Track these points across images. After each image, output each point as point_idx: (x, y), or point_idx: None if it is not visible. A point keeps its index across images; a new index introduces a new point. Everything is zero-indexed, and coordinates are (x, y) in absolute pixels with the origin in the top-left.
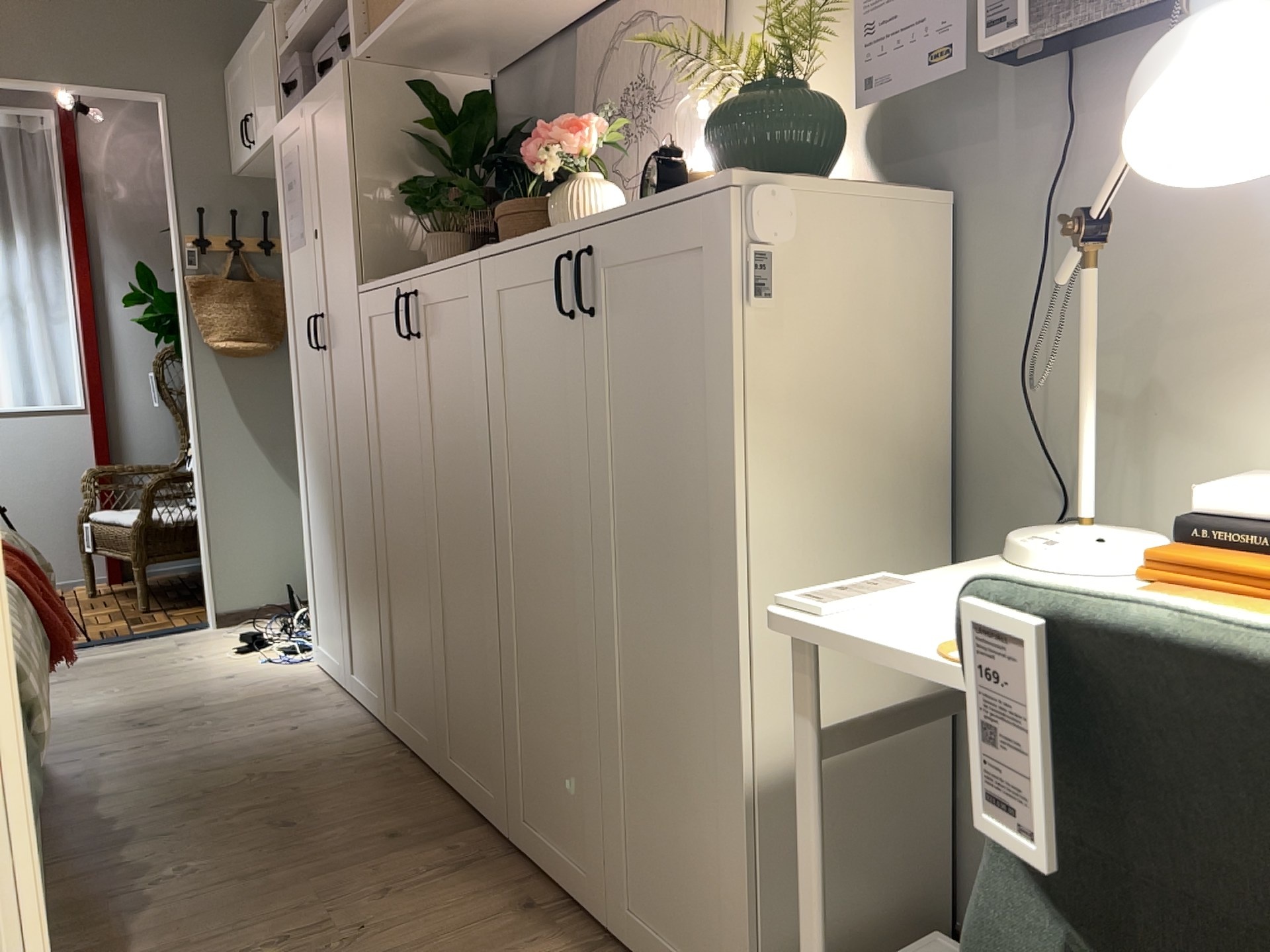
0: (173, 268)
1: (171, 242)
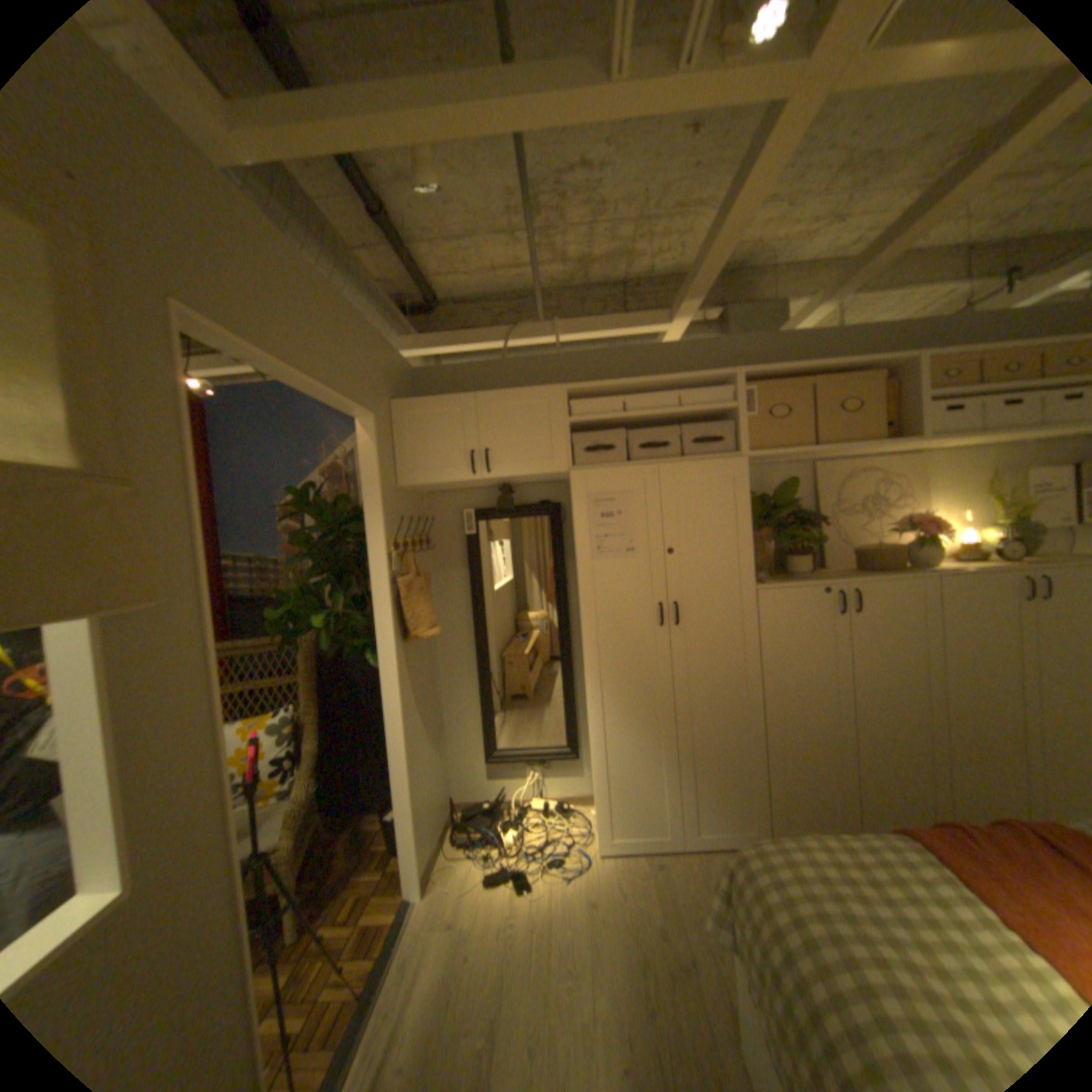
0: (372, 571)
1: (369, 547)
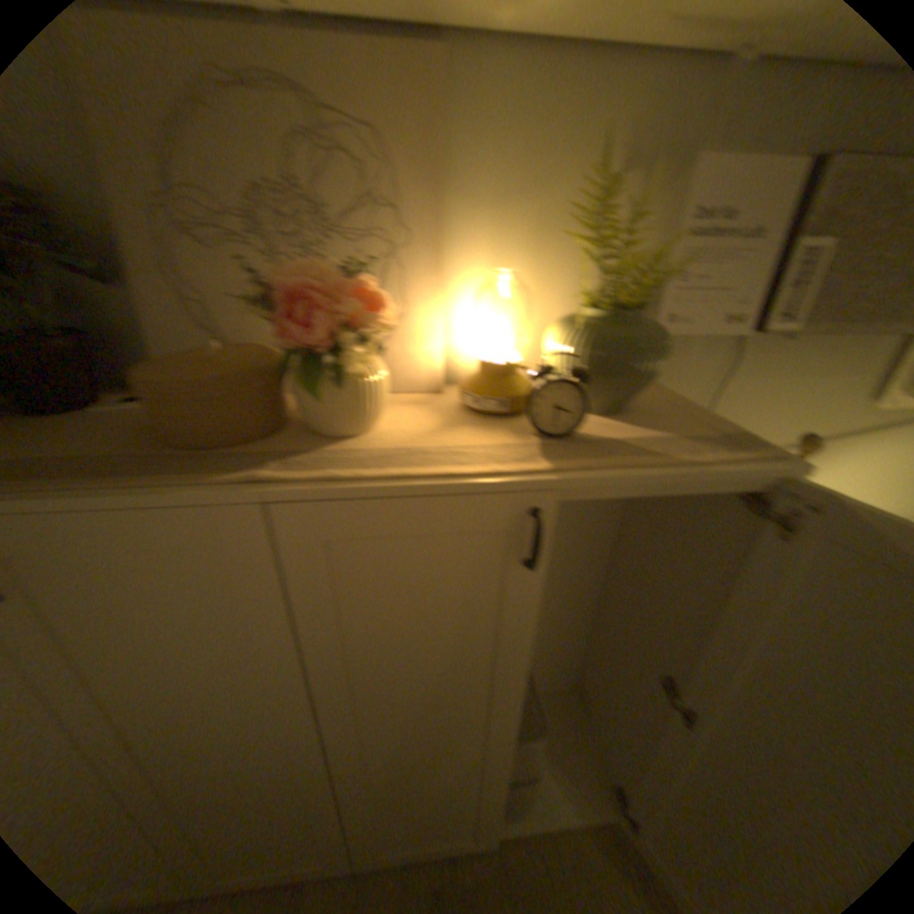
0: None
1: None
